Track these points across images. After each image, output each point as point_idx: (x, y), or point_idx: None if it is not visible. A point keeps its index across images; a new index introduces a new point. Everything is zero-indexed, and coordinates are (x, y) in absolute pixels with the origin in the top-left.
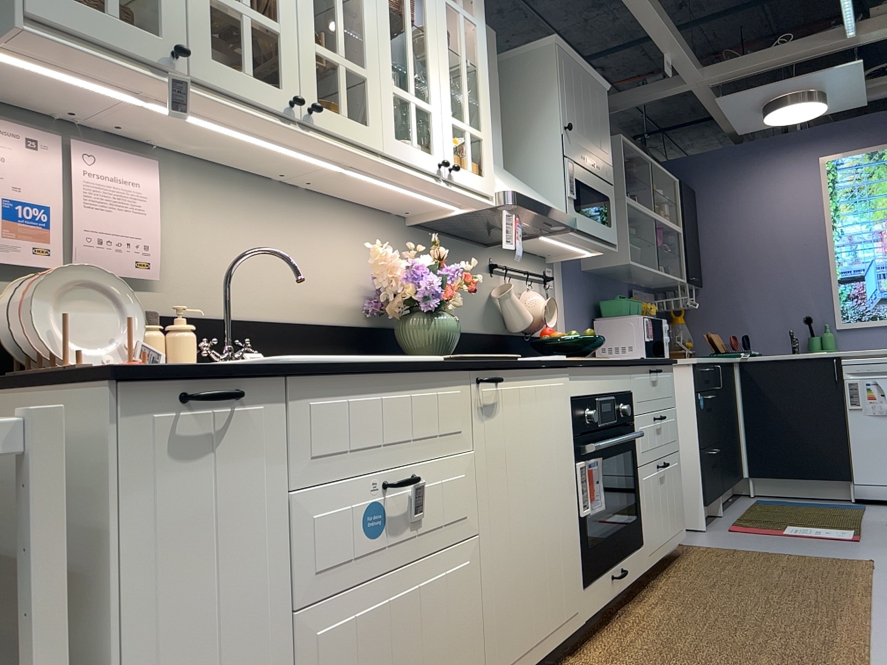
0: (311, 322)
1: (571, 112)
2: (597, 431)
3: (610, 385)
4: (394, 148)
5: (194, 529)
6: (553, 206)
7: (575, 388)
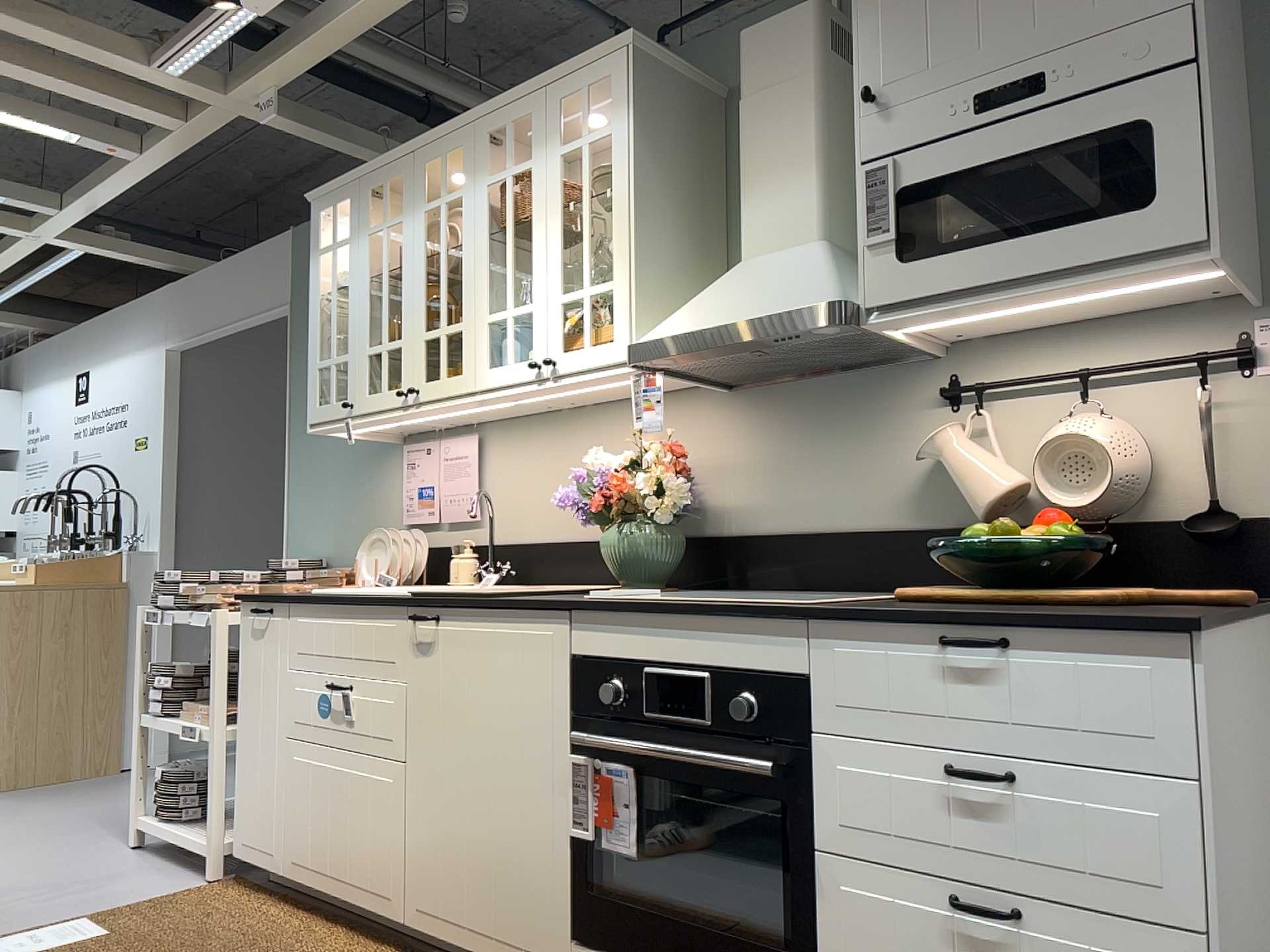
0: (590, 538)
1: (896, 44)
2: (646, 725)
3: (699, 652)
4: (484, 379)
5: (258, 672)
6: (778, 303)
7: (581, 644)
